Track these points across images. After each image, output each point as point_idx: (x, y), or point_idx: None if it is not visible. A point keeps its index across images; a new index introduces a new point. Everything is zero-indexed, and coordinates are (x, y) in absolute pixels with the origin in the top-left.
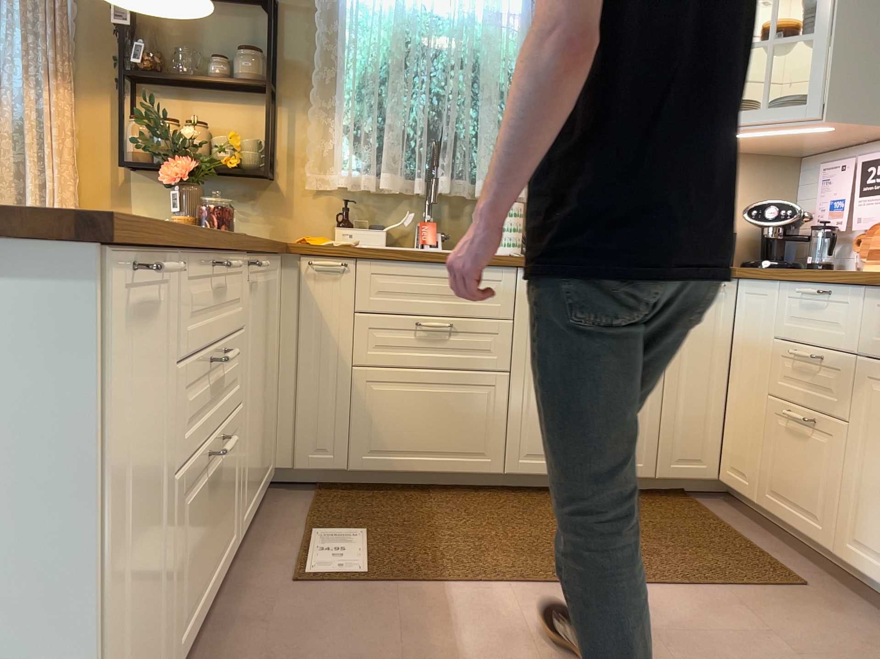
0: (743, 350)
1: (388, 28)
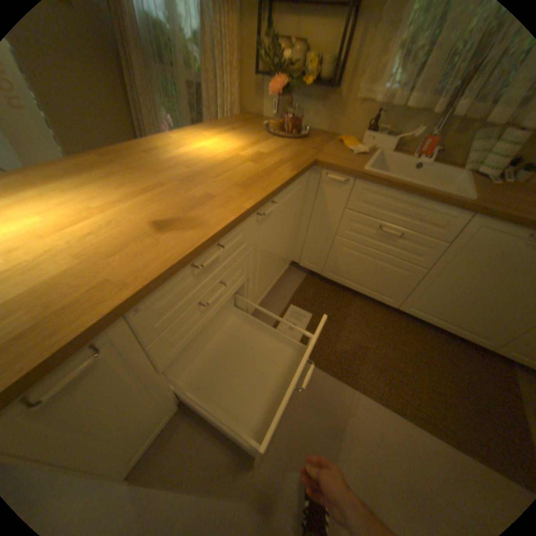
0: None
1: None
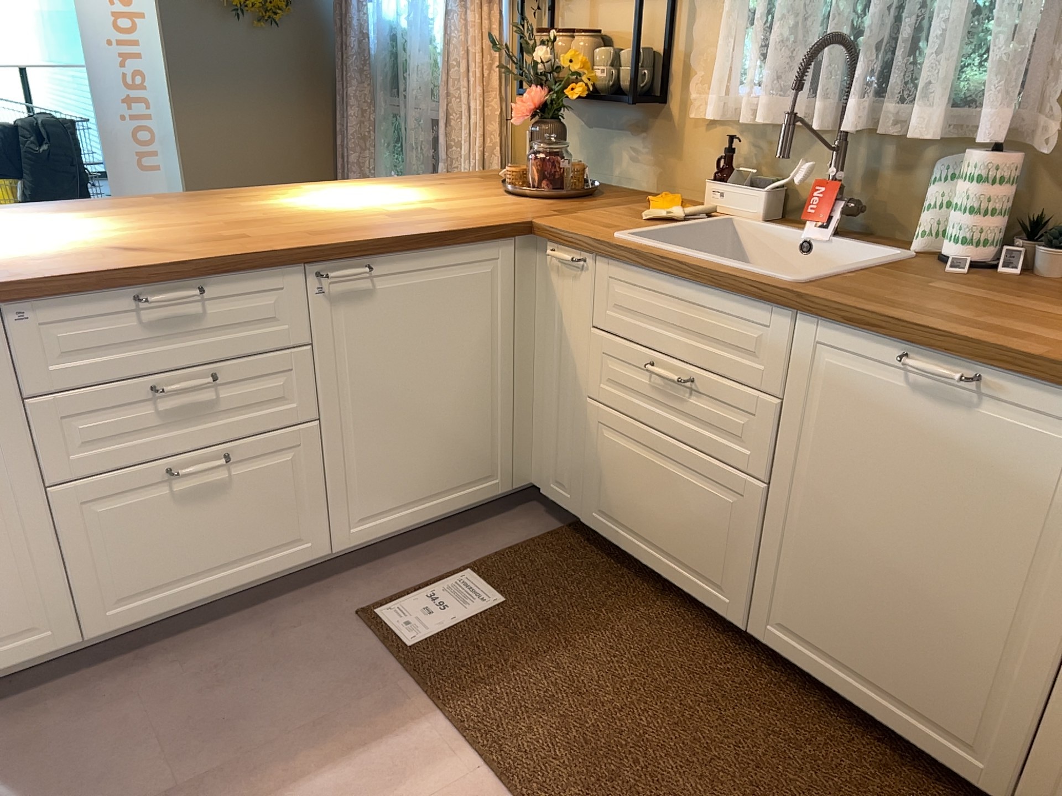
0: None
1: None
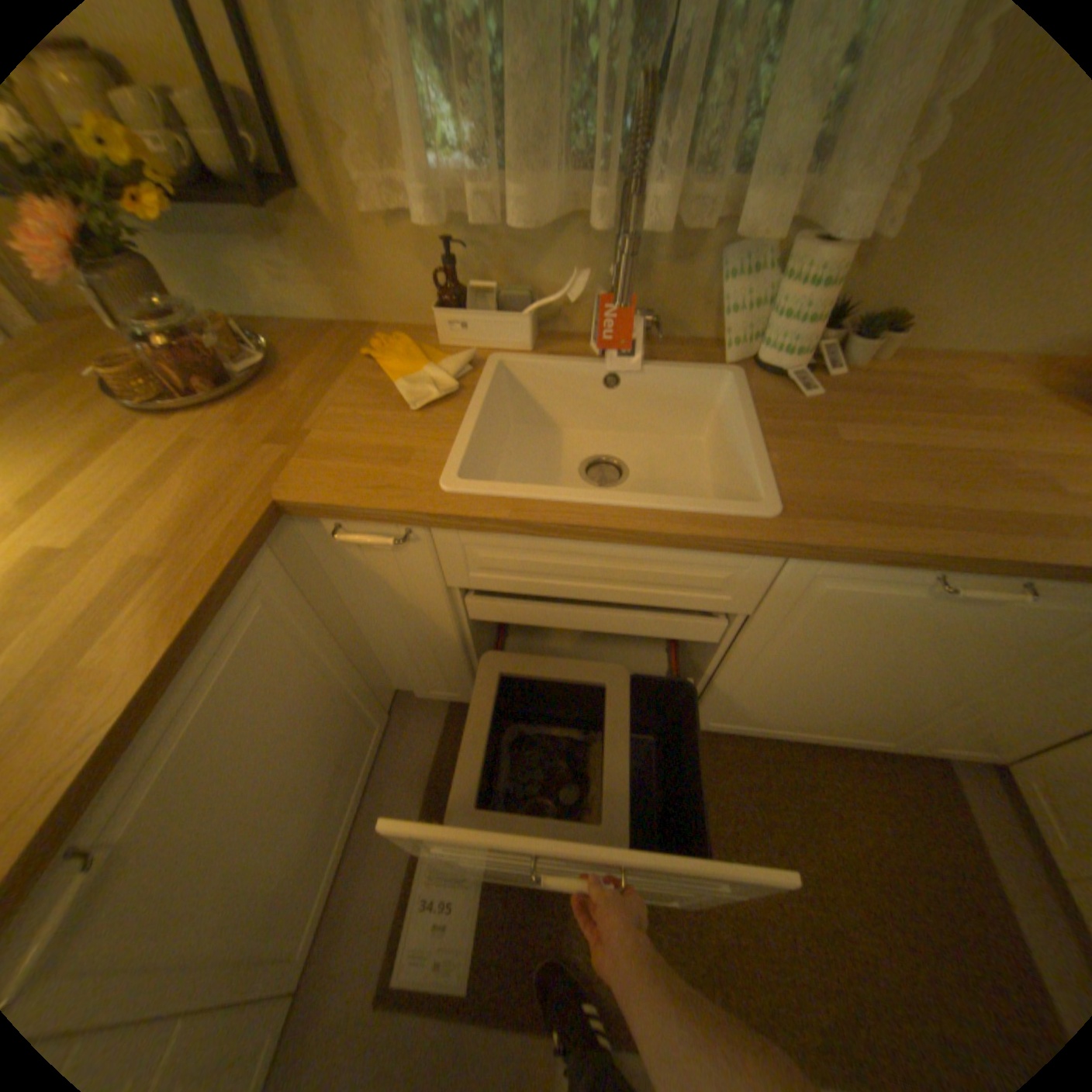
0: None
1: None
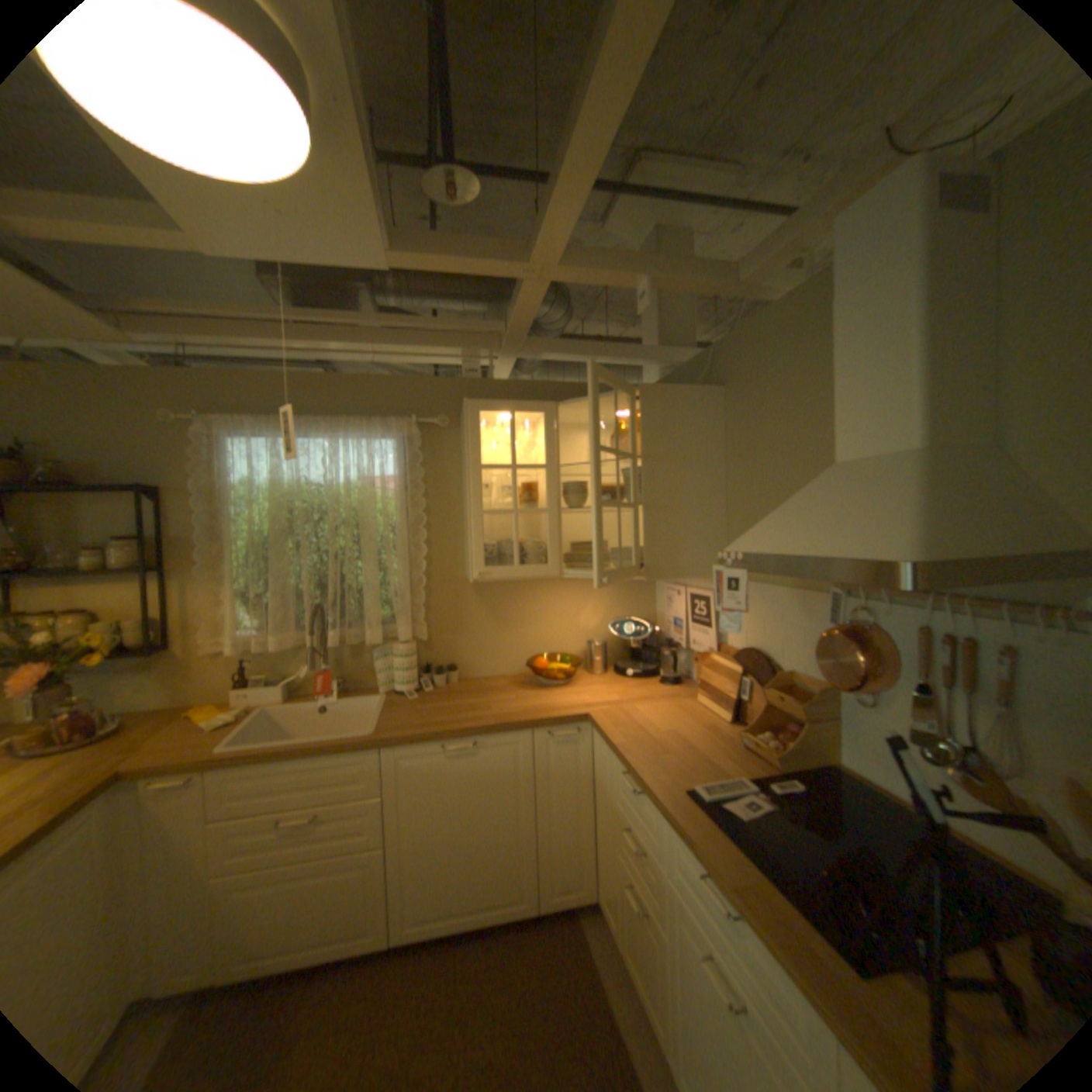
0: (600, 793)
1: (270, 500)
